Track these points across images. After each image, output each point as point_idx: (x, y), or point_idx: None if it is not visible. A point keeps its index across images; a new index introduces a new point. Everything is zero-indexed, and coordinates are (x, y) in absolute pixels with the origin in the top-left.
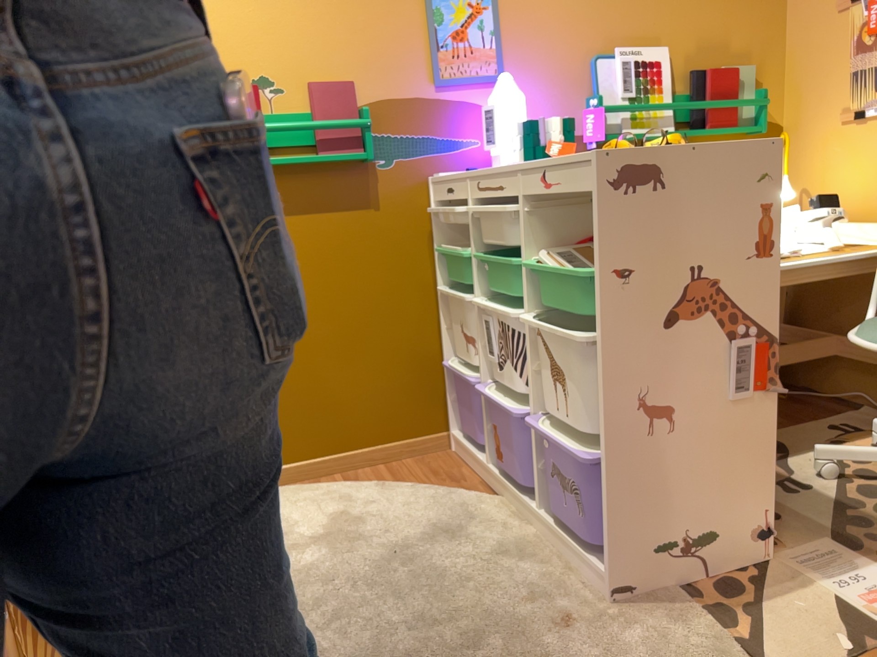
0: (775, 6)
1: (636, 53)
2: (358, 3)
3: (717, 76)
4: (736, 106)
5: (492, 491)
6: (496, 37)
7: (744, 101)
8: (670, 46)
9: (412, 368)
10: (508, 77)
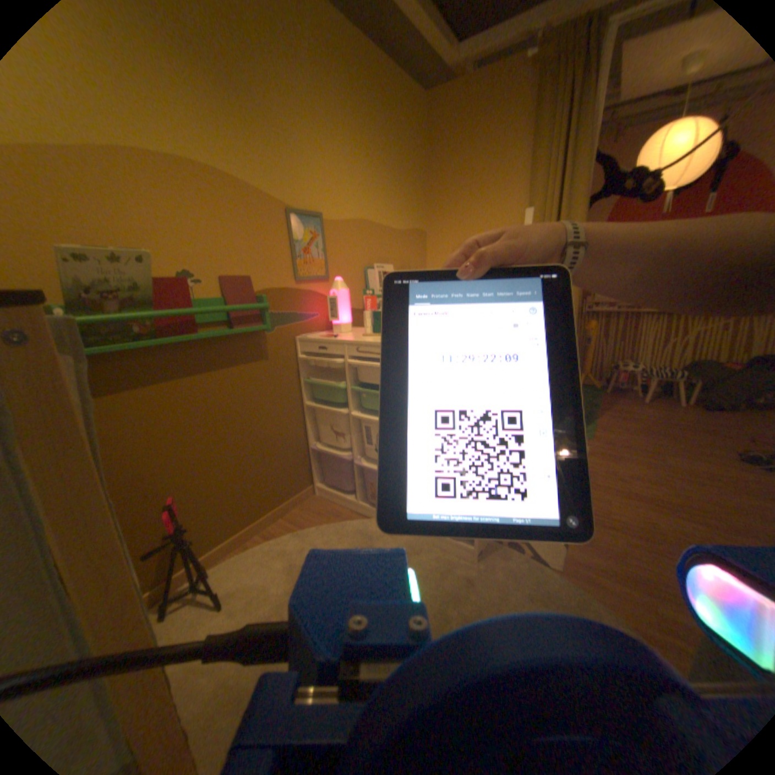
0: (423, 248)
1: (382, 267)
2: (248, 222)
3: None
4: None
5: (364, 515)
6: (325, 253)
7: None
8: (392, 264)
9: (292, 455)
10: (341, 280)
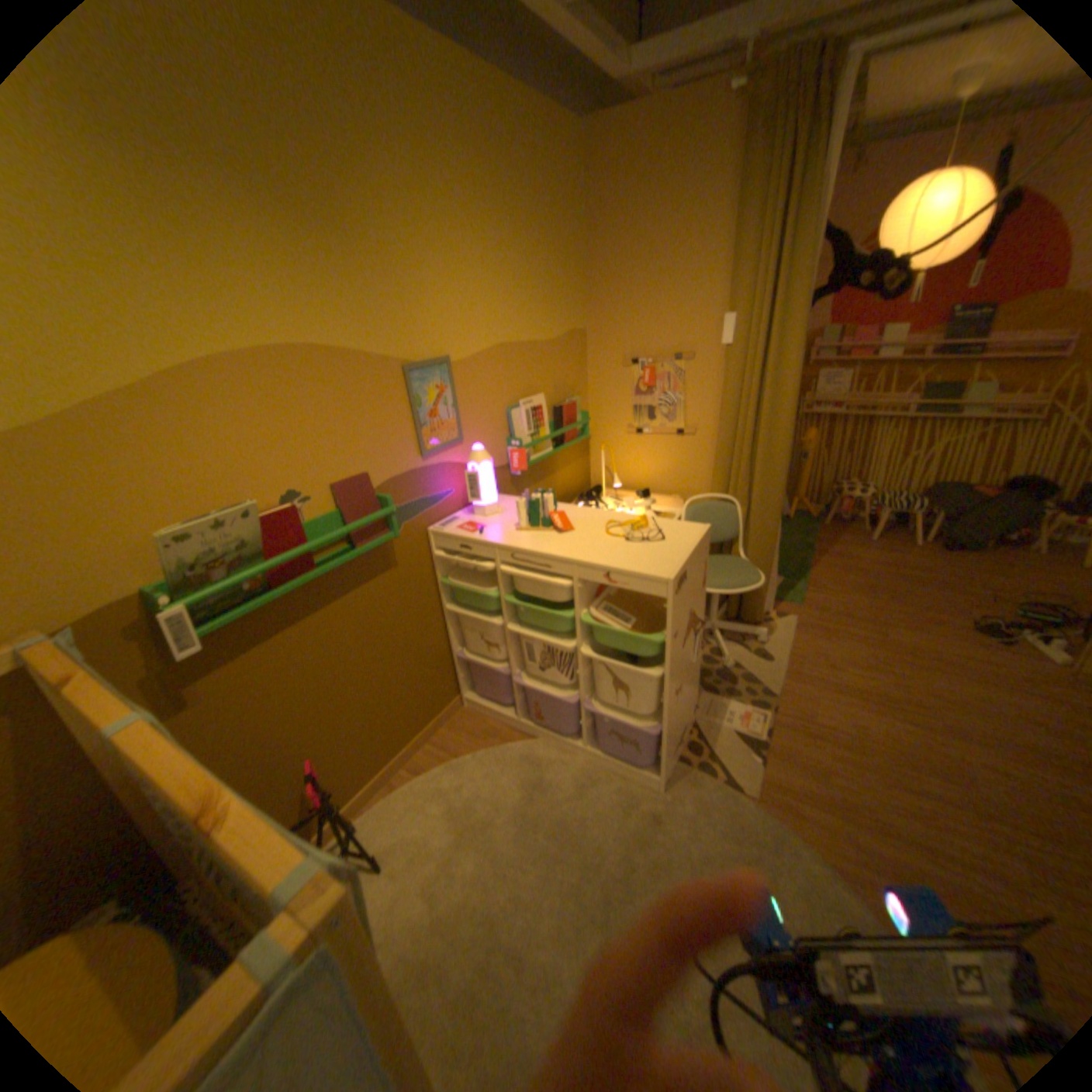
0: (582, 354)
1: (530, 402)
2: (358, 402)
3: (568, 409)
4: (576, 425)
5: (528, 735)
6: (456, 409)
7: (581, 423)
8: (542, 392)
9: (433, 669)
10: (481, 448)
